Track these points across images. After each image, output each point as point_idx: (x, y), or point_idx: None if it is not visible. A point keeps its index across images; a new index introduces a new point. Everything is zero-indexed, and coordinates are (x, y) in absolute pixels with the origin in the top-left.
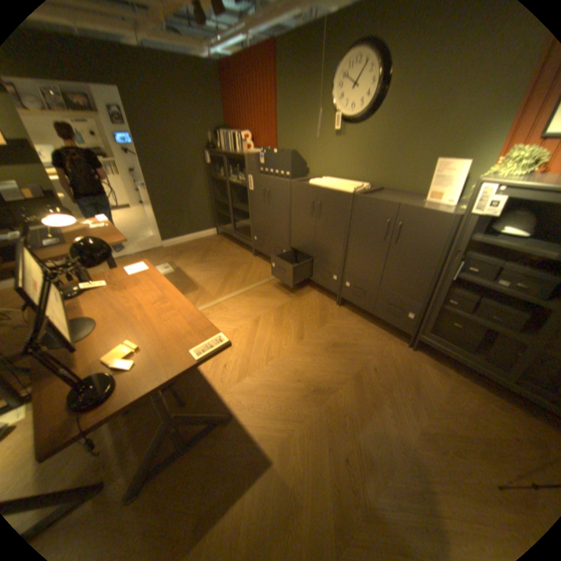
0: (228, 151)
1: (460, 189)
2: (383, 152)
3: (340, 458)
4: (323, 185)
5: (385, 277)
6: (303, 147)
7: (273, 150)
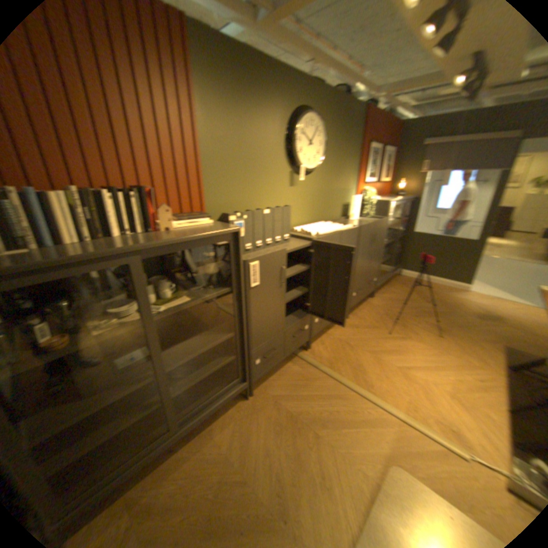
0: (60, 248)
1: (359, 209)
2: (322, 196)
3: (470, 325)
4: (333, 230)
5: (369, 269)
6: (254, 202)
7: (264, 210)
